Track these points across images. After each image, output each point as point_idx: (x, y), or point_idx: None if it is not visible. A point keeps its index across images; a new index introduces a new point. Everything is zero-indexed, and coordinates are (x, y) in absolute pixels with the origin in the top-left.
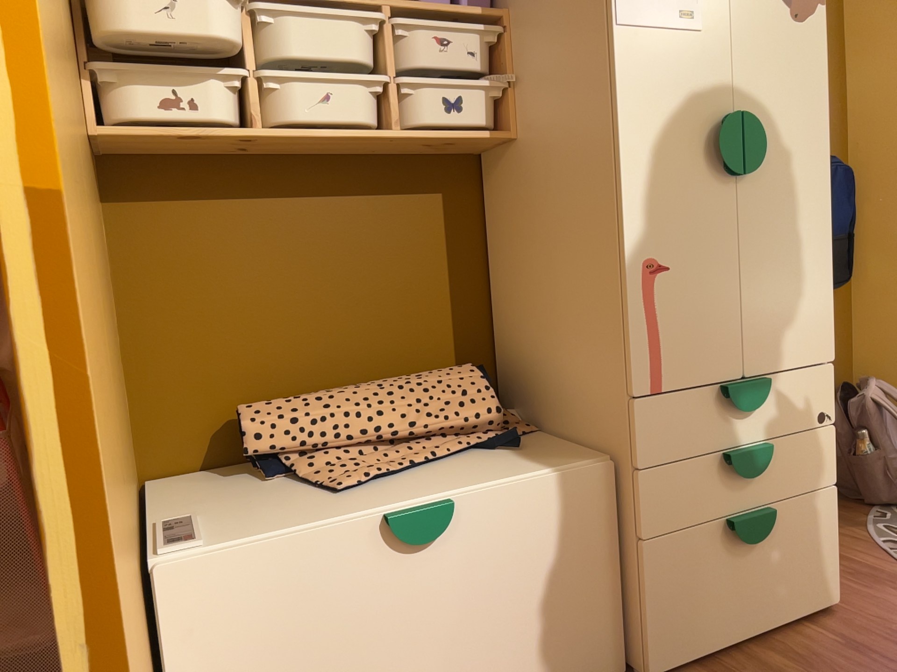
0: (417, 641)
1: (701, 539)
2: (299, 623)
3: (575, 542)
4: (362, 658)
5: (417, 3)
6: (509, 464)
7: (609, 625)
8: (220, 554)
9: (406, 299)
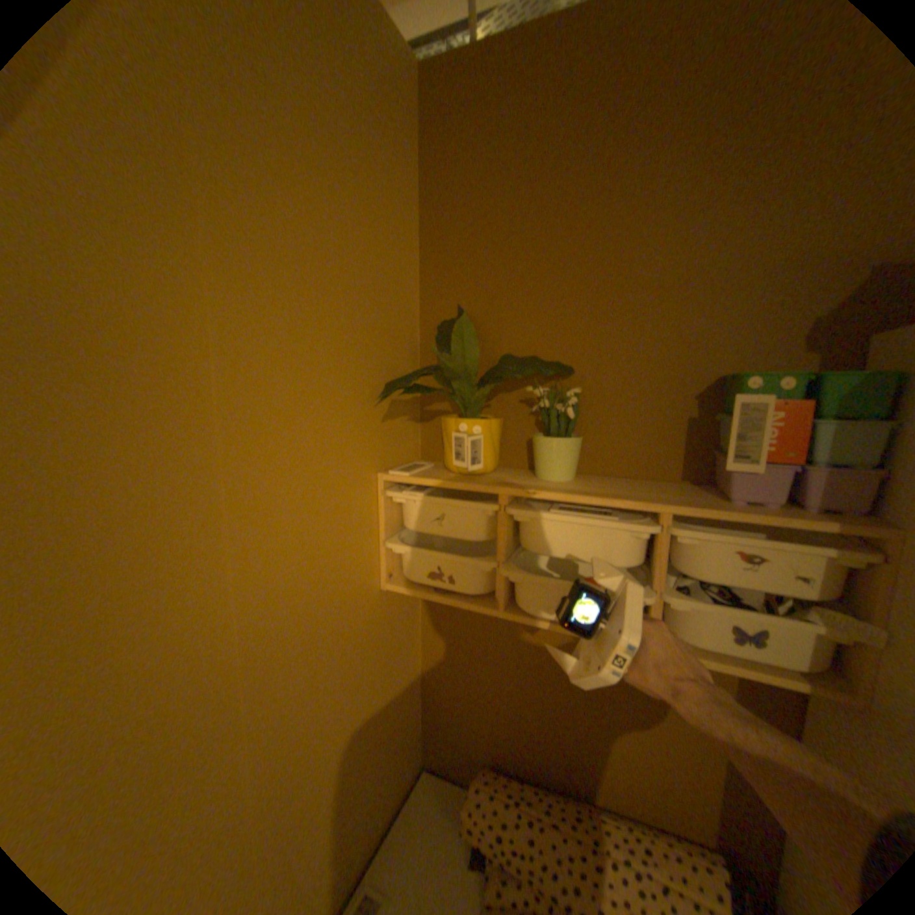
0: None
1: None
2: None
3: None
4: None
5: (720, 509)
6: None
7: None
8: None
9: (664, 751)
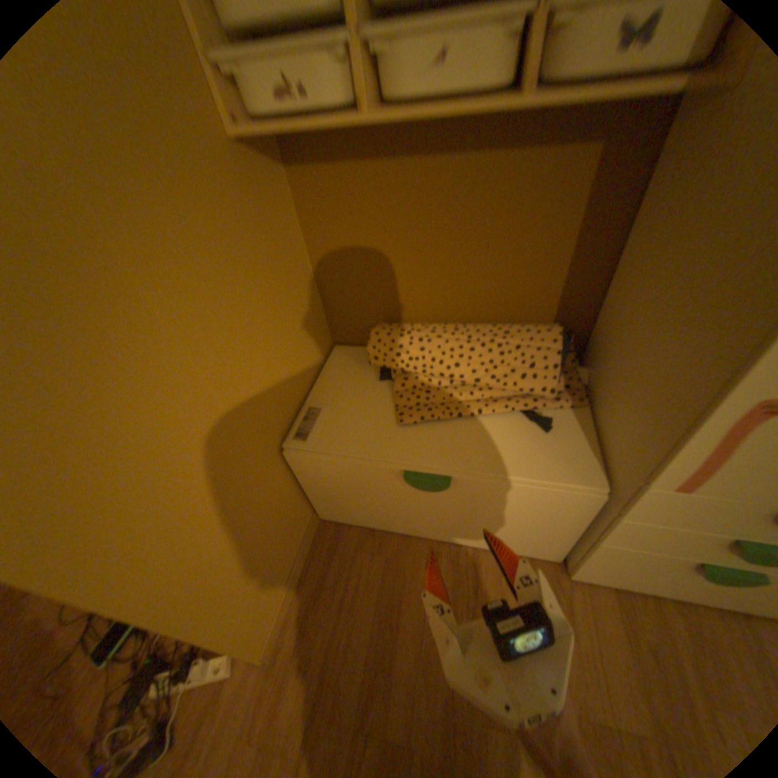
0: (421, 511)
1: (660, 559)
2: (356, 487)
3: (545, 516)
4: (391, 506)
5: None
6: (522, 450)
7: (555, 547)
8: (314, 453)
9: (522, 260)
